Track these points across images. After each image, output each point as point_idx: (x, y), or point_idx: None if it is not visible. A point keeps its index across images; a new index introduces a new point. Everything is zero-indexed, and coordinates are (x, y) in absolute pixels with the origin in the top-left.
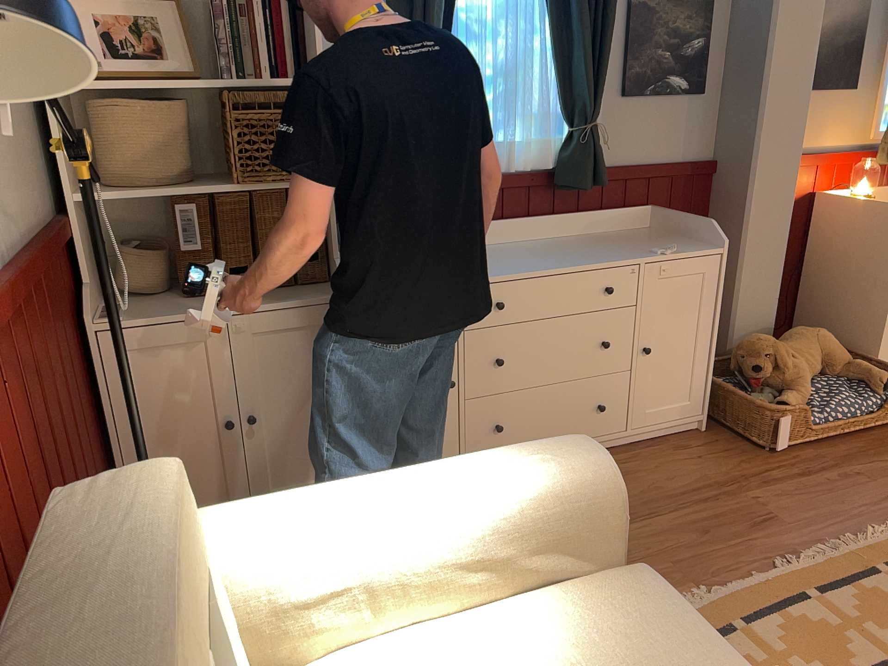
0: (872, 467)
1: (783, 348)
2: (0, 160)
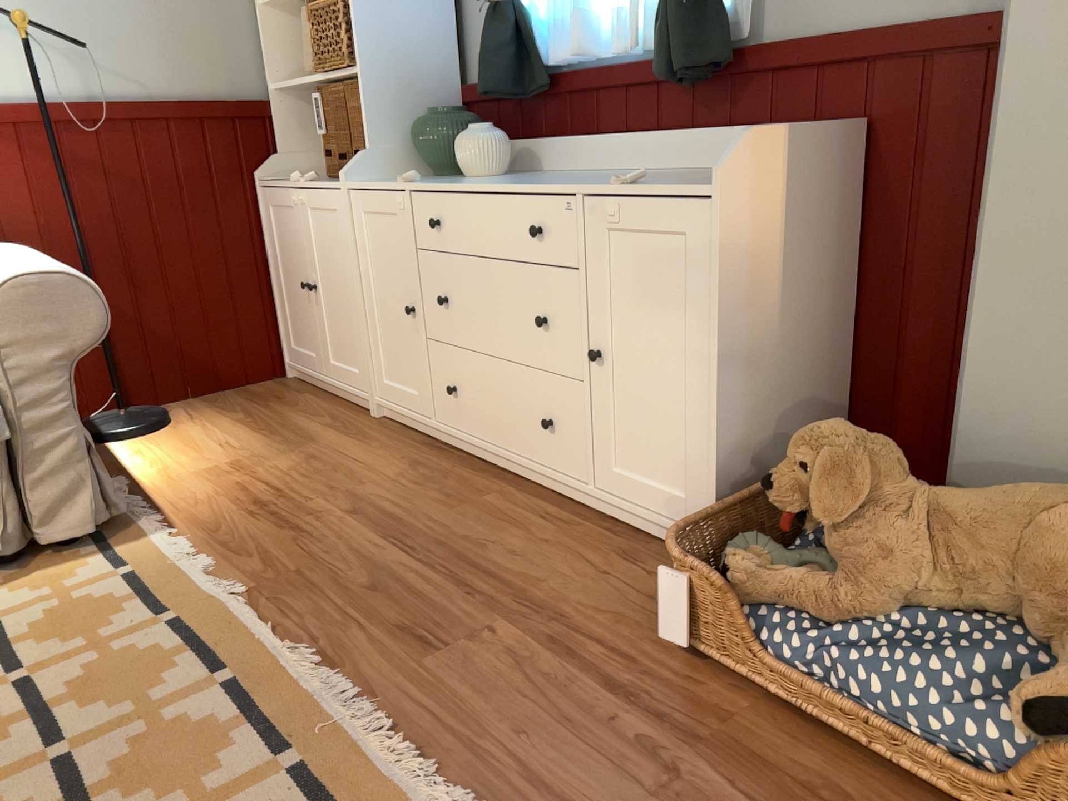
0: None
1: (854, 470)
2: (143, 50)
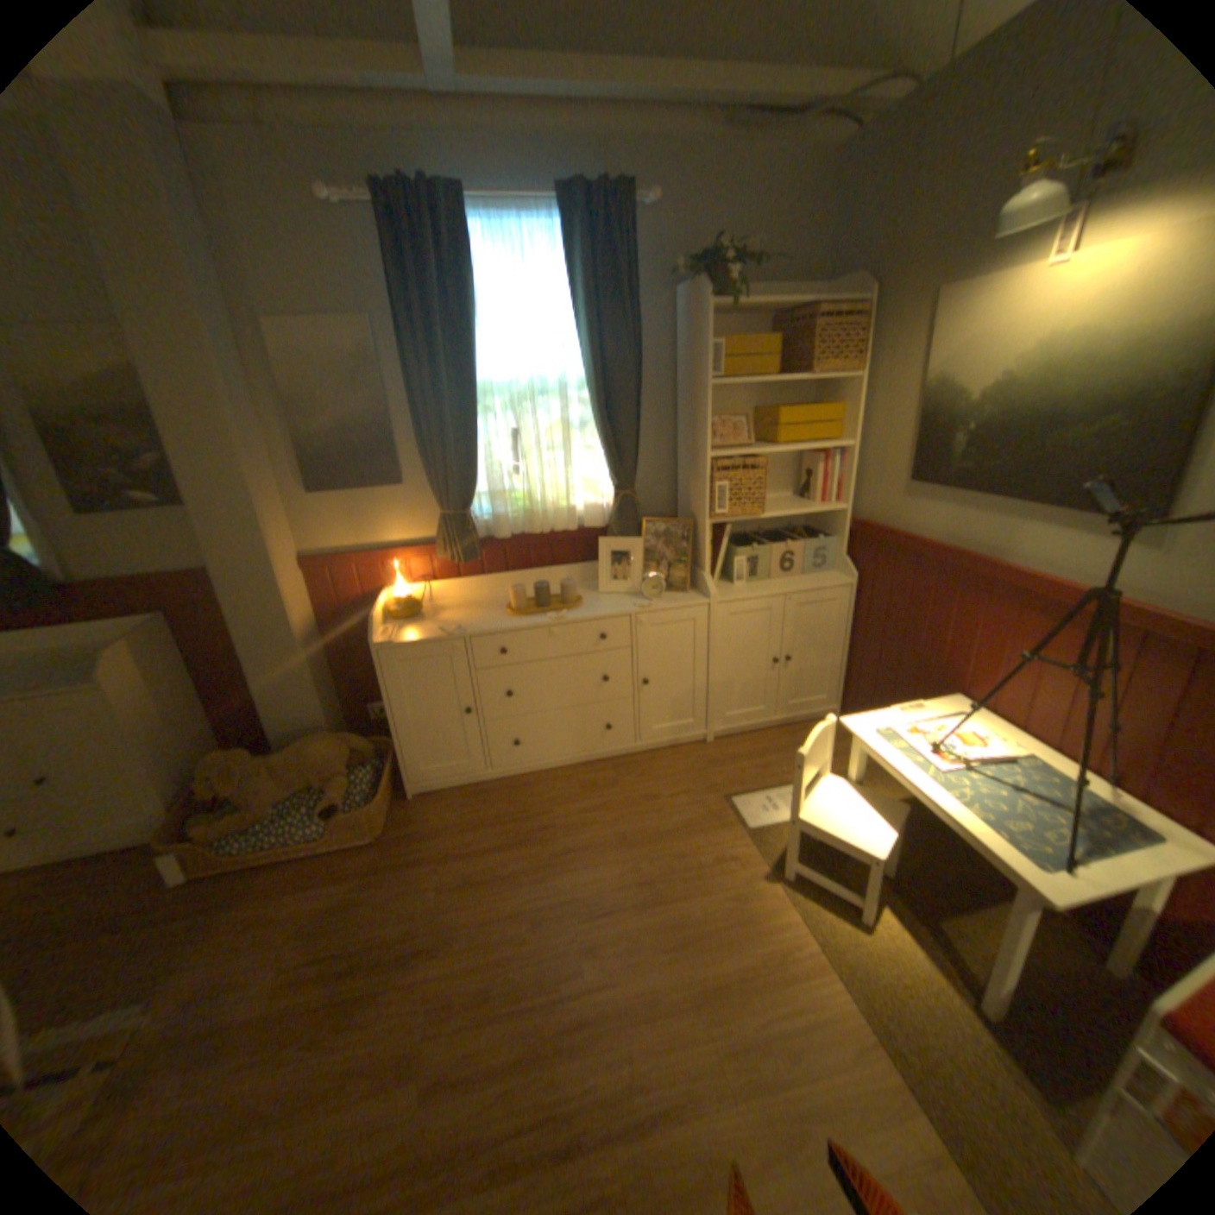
0: (234, 919)
1: (230, 771)
2: None
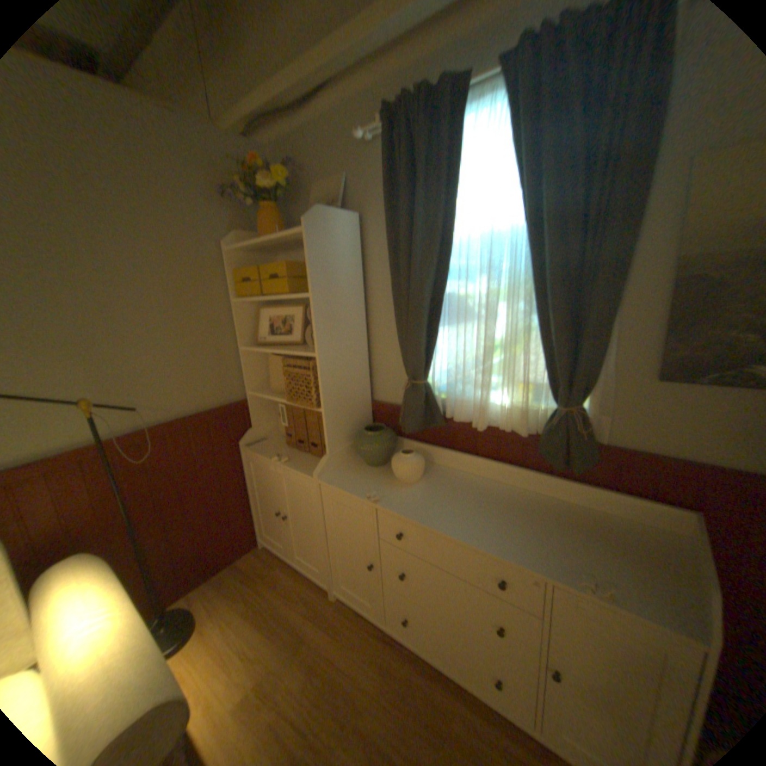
0: None
1: None
2: (169, 386)
